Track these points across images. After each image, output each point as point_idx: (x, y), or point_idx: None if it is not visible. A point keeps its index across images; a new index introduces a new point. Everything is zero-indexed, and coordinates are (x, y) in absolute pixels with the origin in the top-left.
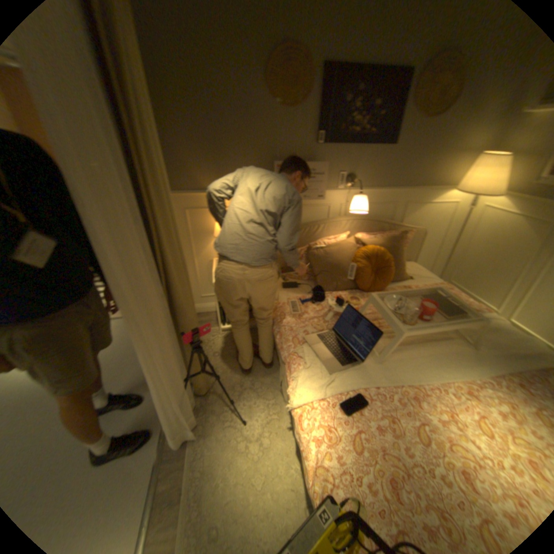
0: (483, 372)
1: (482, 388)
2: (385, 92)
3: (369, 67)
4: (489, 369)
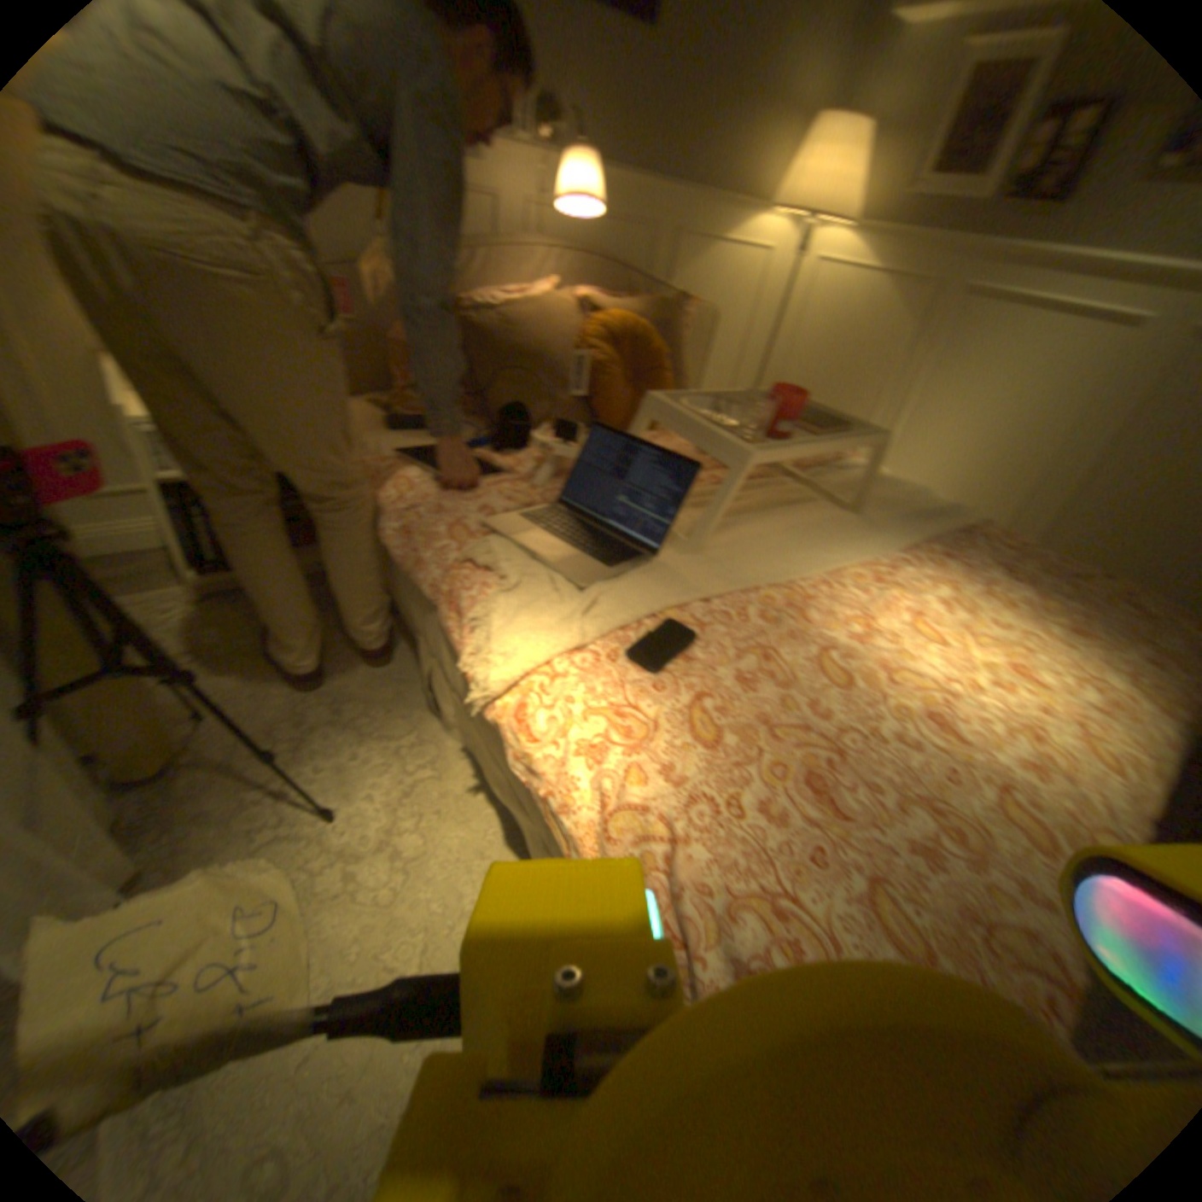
0: (885, 543)
1: (895, 567)
2: None
3: None
4: (893, 536)
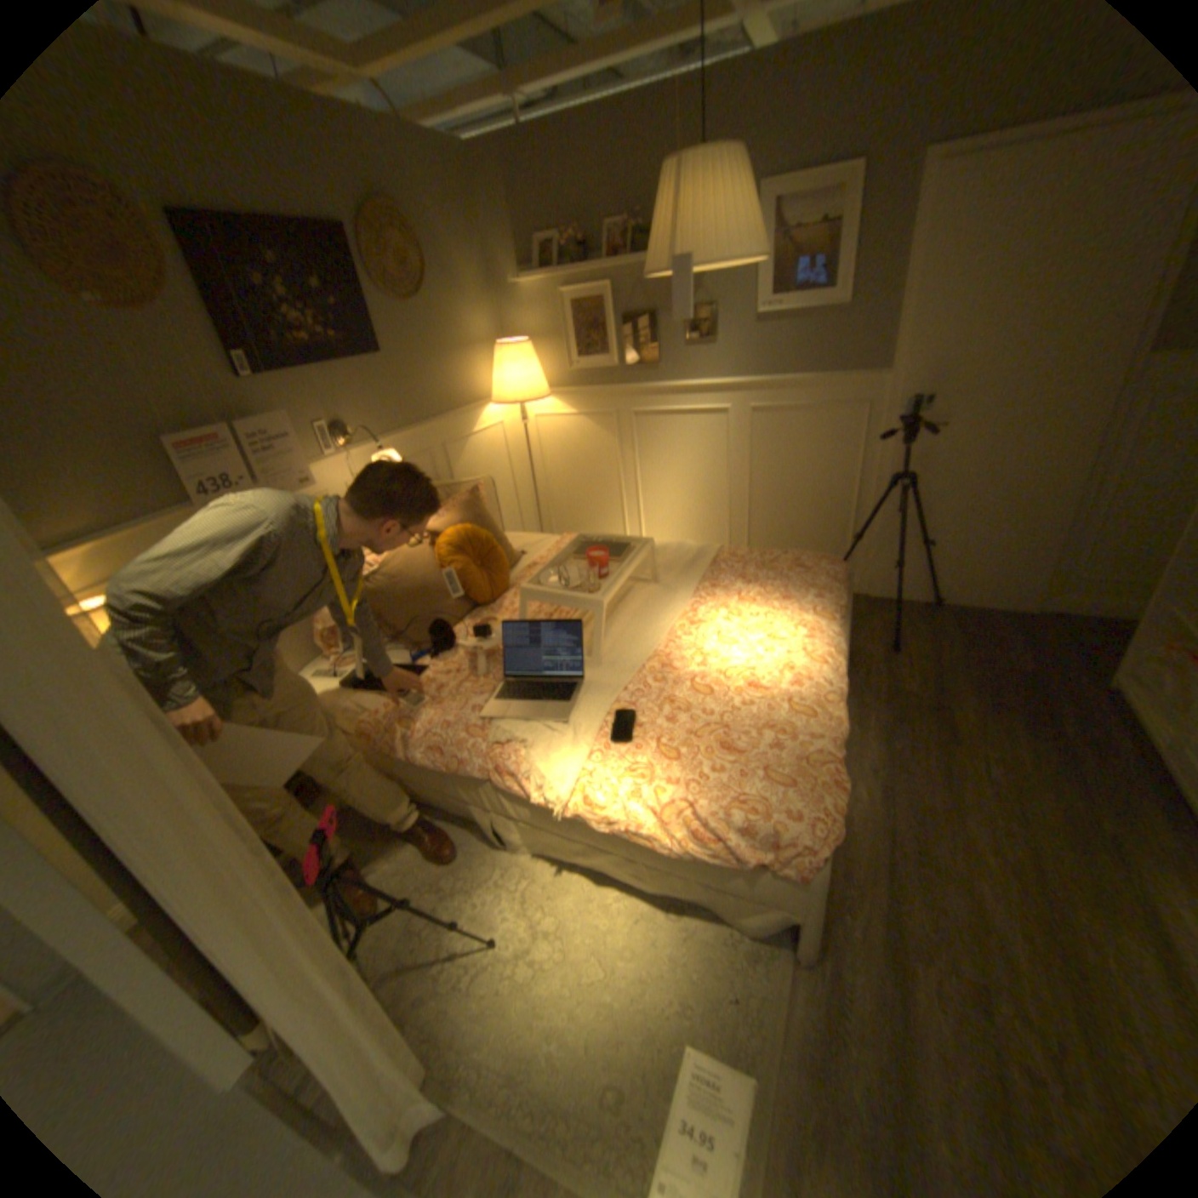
0: (681, 597)
1: (694, 611)
2: (314, 265)
3: (263, 220)
4: (682, 591)
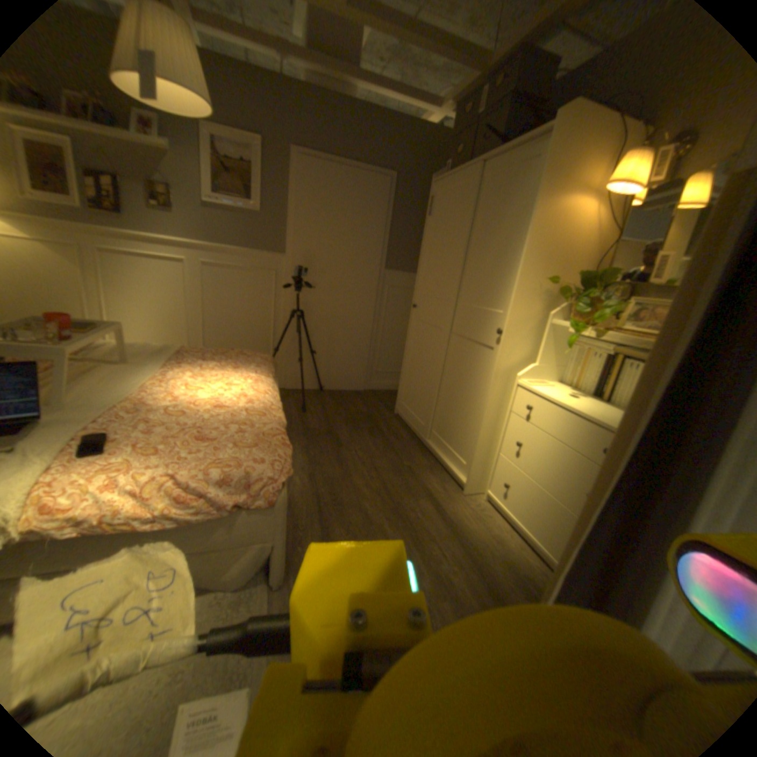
0: (152, 368)
1: (164, 374)
2: None
3: None
4: (153, 364)
